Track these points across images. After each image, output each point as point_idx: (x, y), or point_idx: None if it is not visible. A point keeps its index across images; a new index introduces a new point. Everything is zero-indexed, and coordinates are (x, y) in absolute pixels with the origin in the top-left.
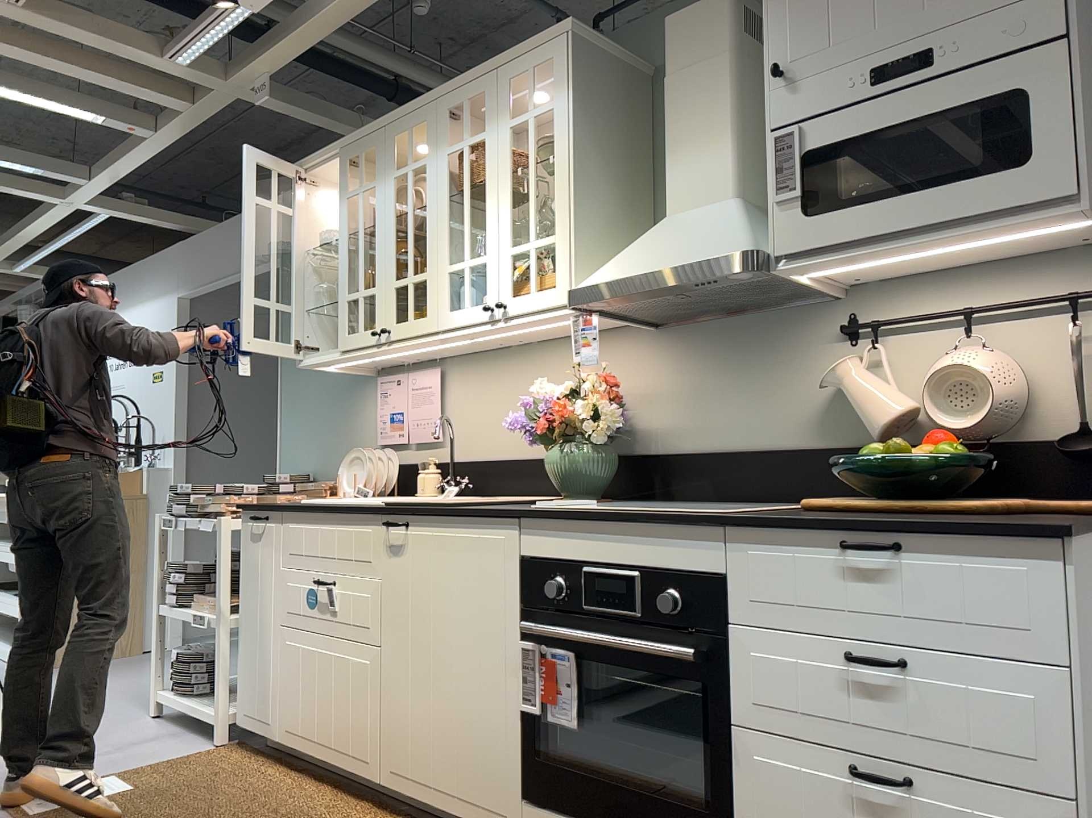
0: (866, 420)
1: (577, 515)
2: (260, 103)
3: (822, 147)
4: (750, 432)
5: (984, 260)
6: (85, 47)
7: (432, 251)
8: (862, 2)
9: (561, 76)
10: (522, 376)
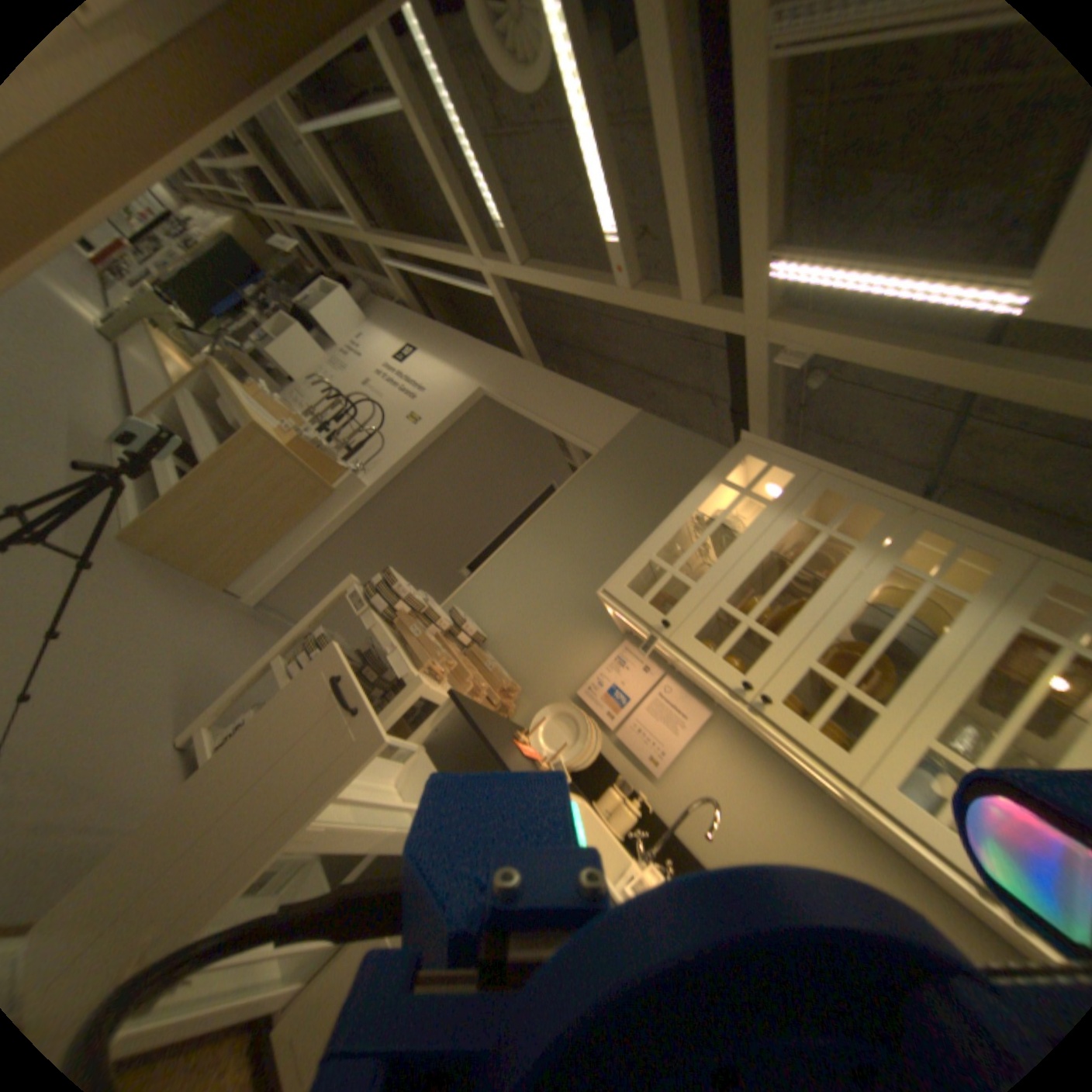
0: None
1: None
2: (782, 364)
3: None
4: None
5: None
6: (737, 167)
7: (917, 699)
8: None
9: None
10: (820, 842)
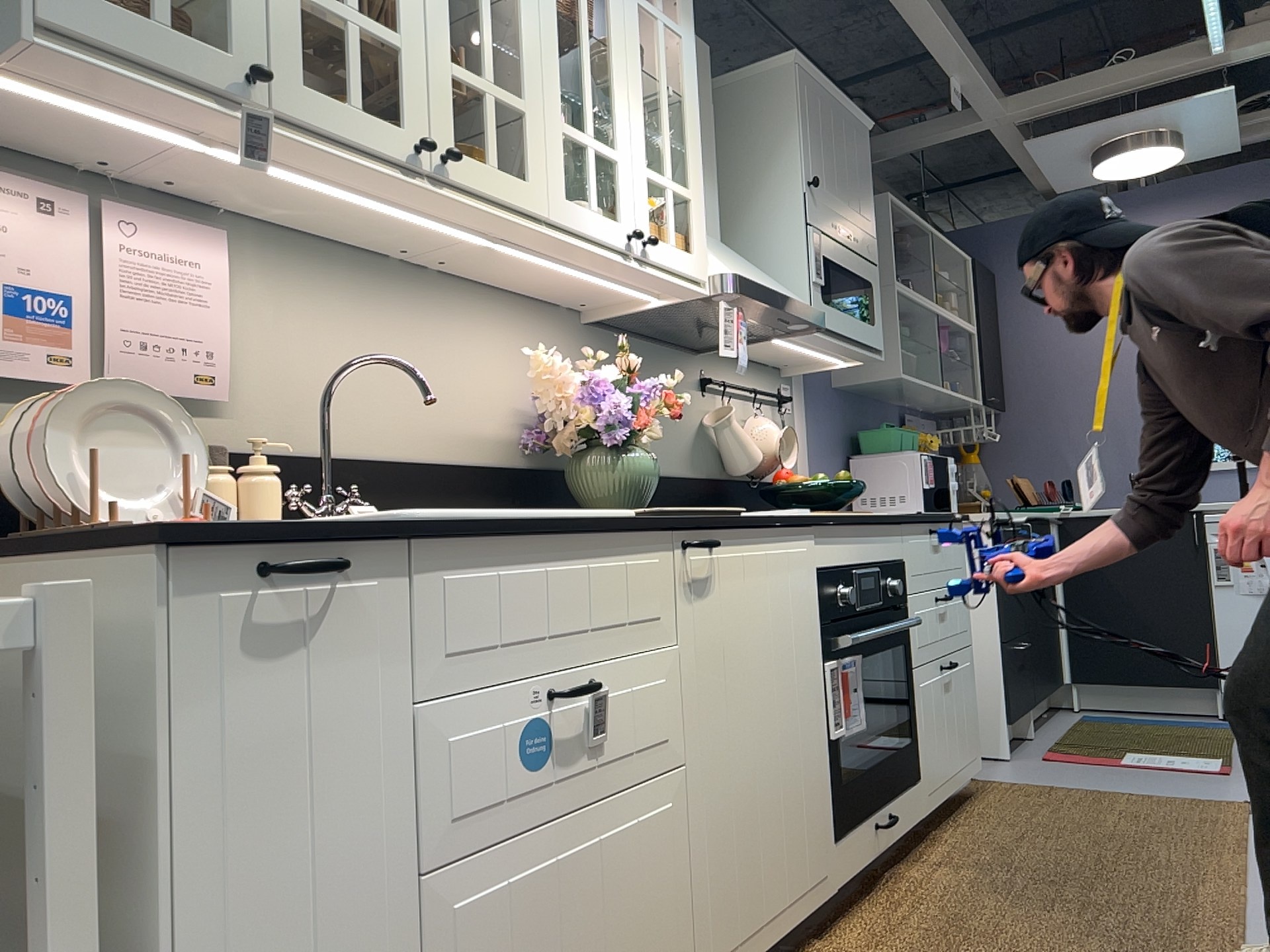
0: (740, 458)
1: (856, 518)
2: None
3: (827, 258)
4: (657, 458)
5: (752, 359)
6: None
7: (536, 75)
8: (835, 175)
9: (689, 10)
10: (414, 321)
